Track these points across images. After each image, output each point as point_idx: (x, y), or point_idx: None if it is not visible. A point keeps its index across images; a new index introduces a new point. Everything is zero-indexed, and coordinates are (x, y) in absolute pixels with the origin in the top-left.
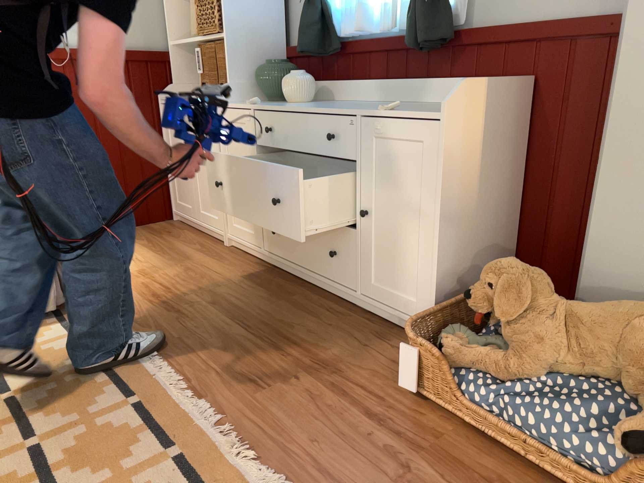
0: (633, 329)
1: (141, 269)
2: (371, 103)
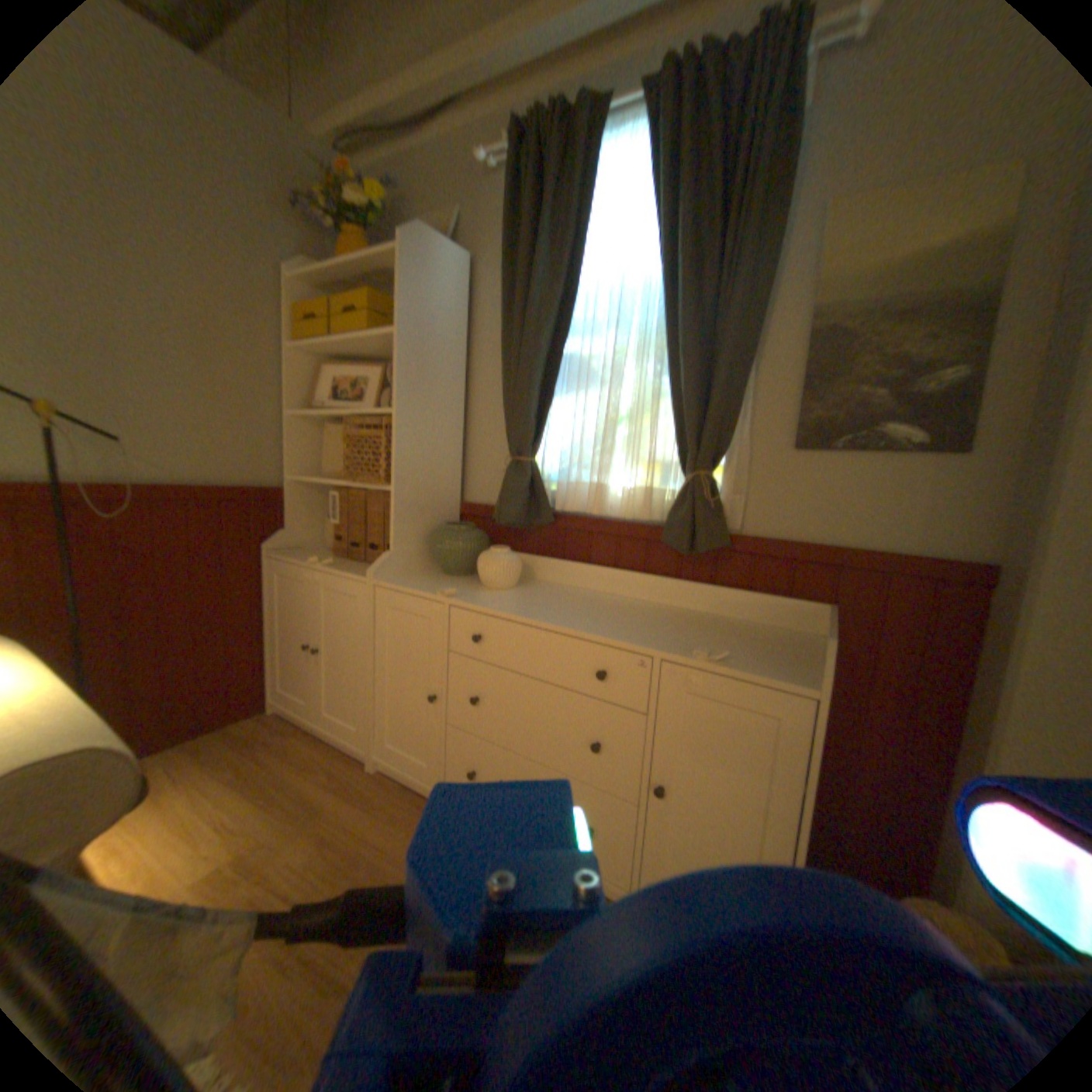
0: None
1: (238, 858)
2: (606, 599)
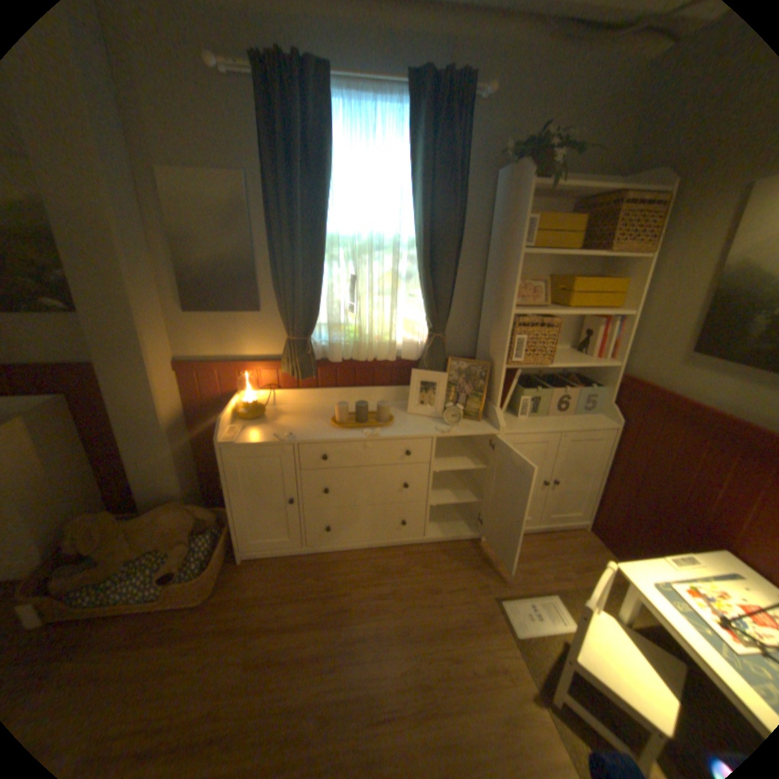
0: (155, 526)
1: None
2: None
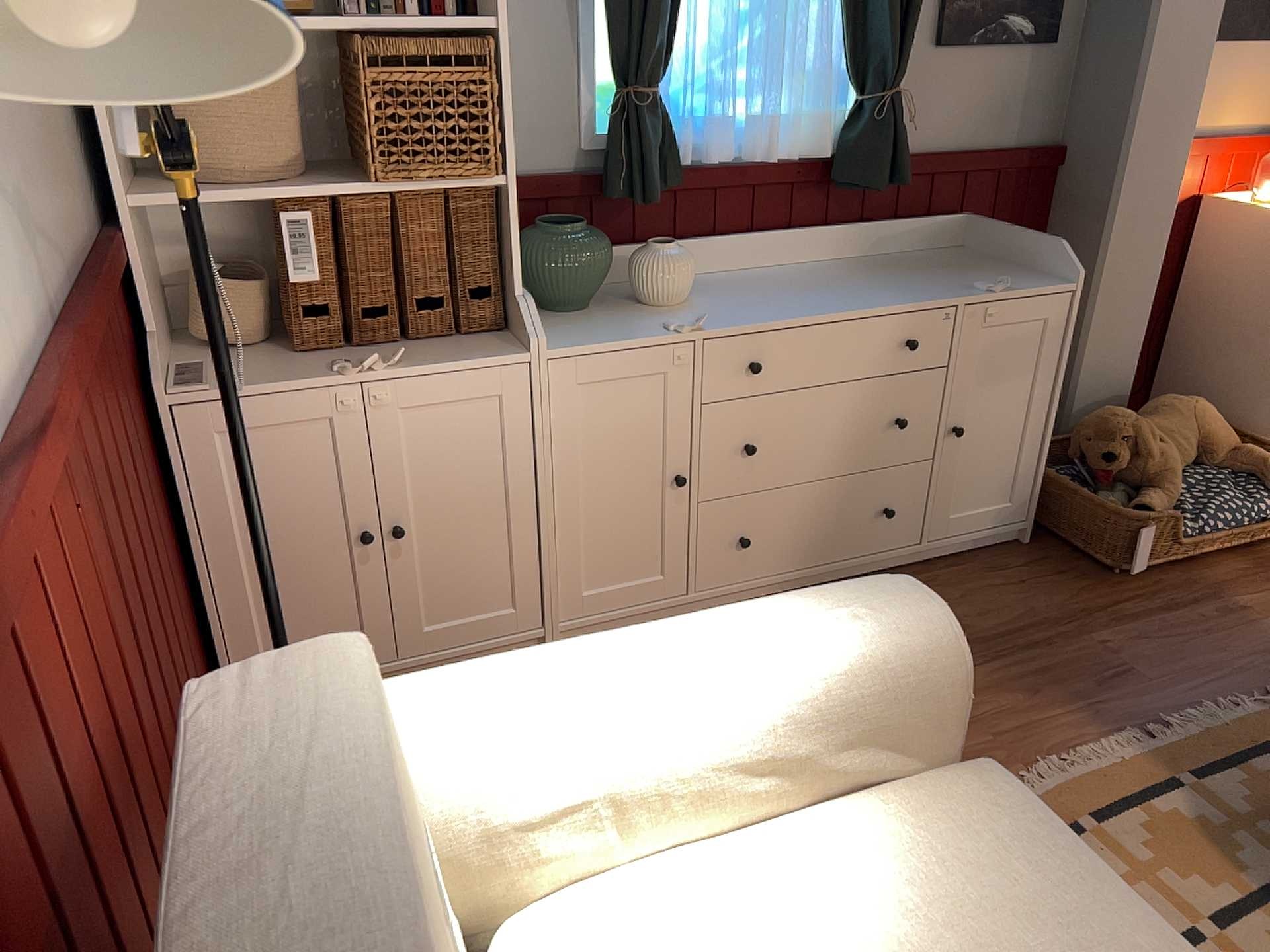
0: (1198, 419)
1: None
2: (772, 273)
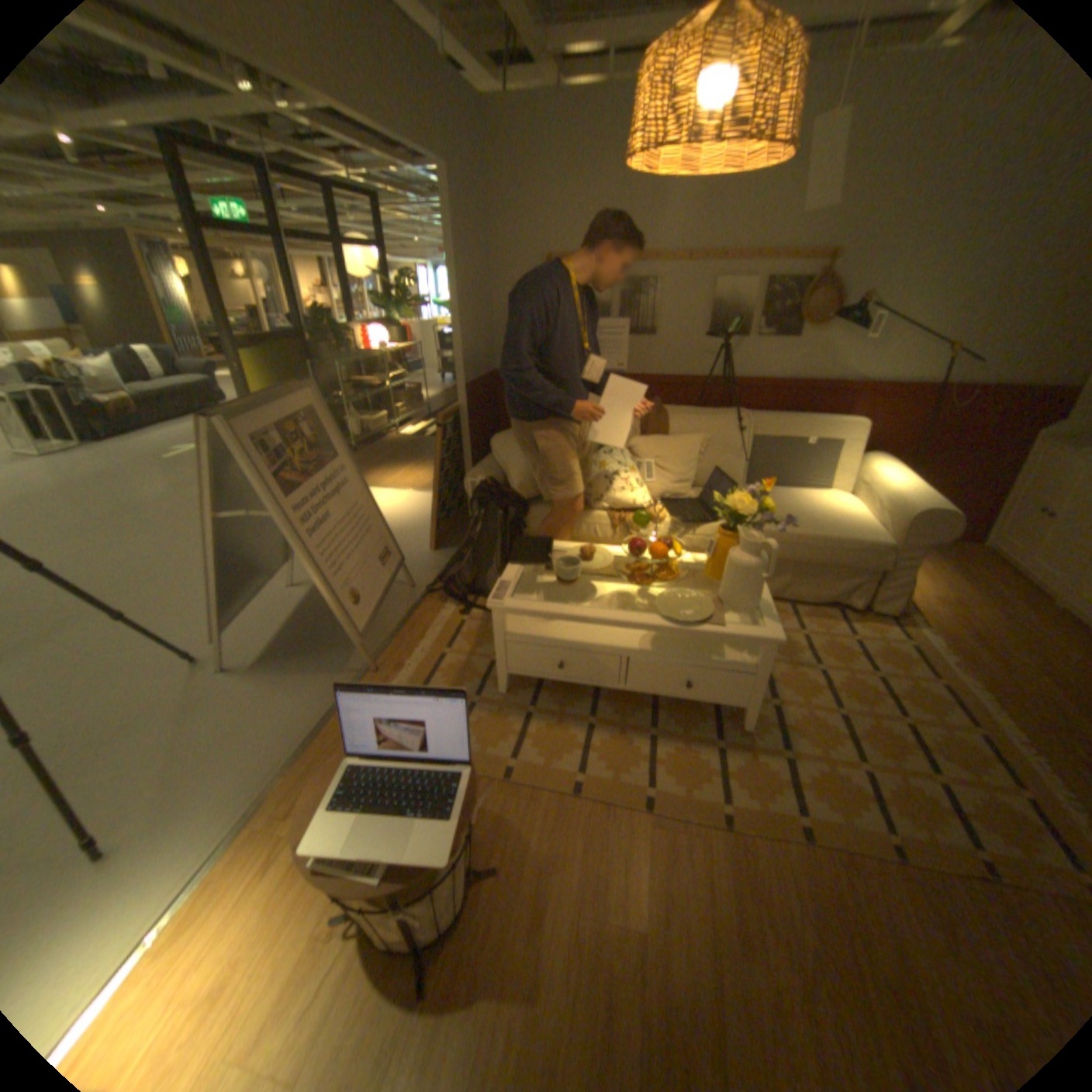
0: None
1: (958, 599)
2: None
